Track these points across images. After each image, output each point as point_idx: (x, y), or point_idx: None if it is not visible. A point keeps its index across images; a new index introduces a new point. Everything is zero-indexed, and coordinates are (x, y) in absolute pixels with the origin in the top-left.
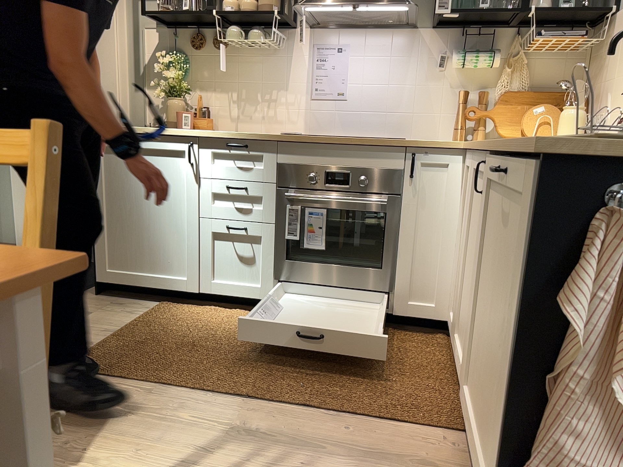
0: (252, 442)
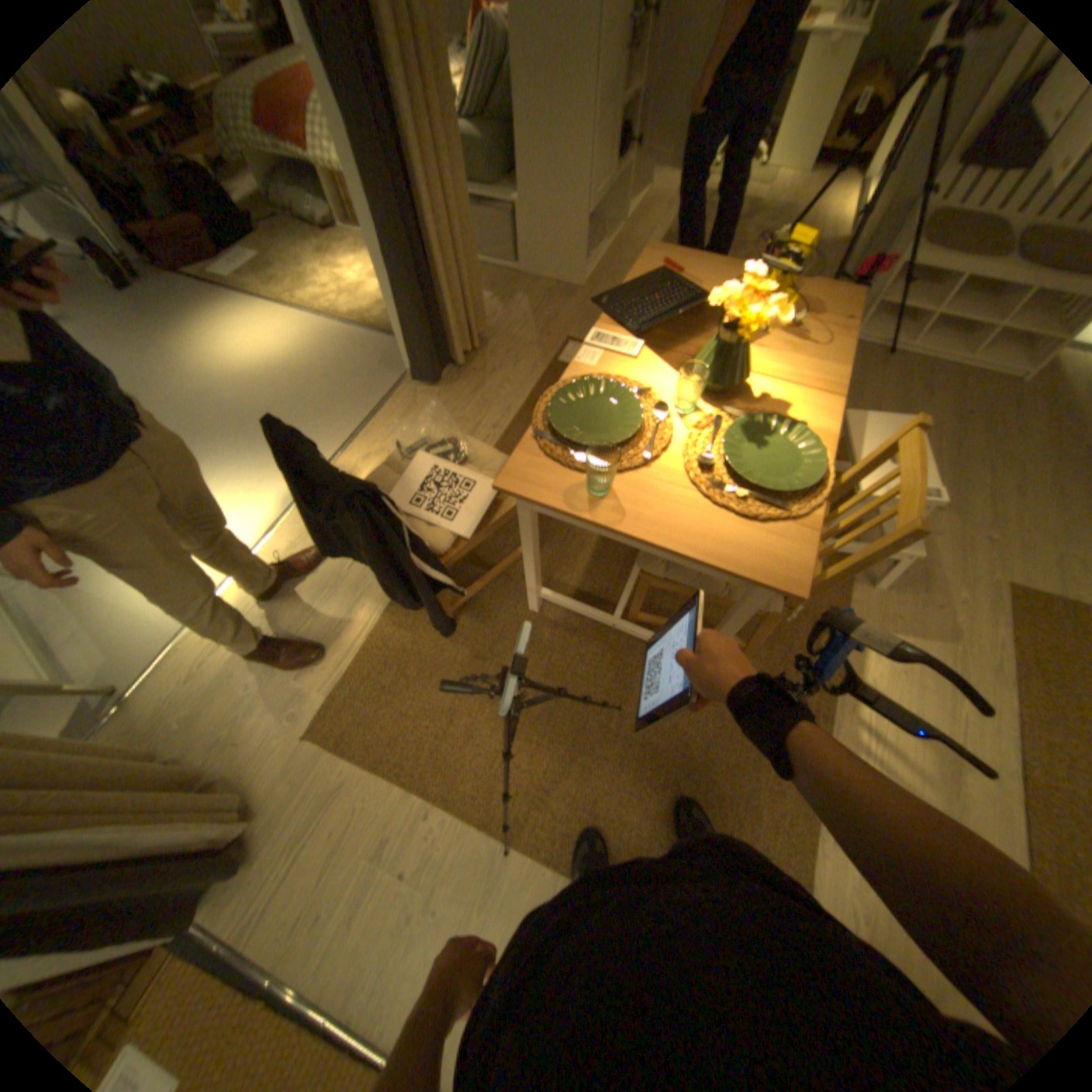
0: (948, 779)
